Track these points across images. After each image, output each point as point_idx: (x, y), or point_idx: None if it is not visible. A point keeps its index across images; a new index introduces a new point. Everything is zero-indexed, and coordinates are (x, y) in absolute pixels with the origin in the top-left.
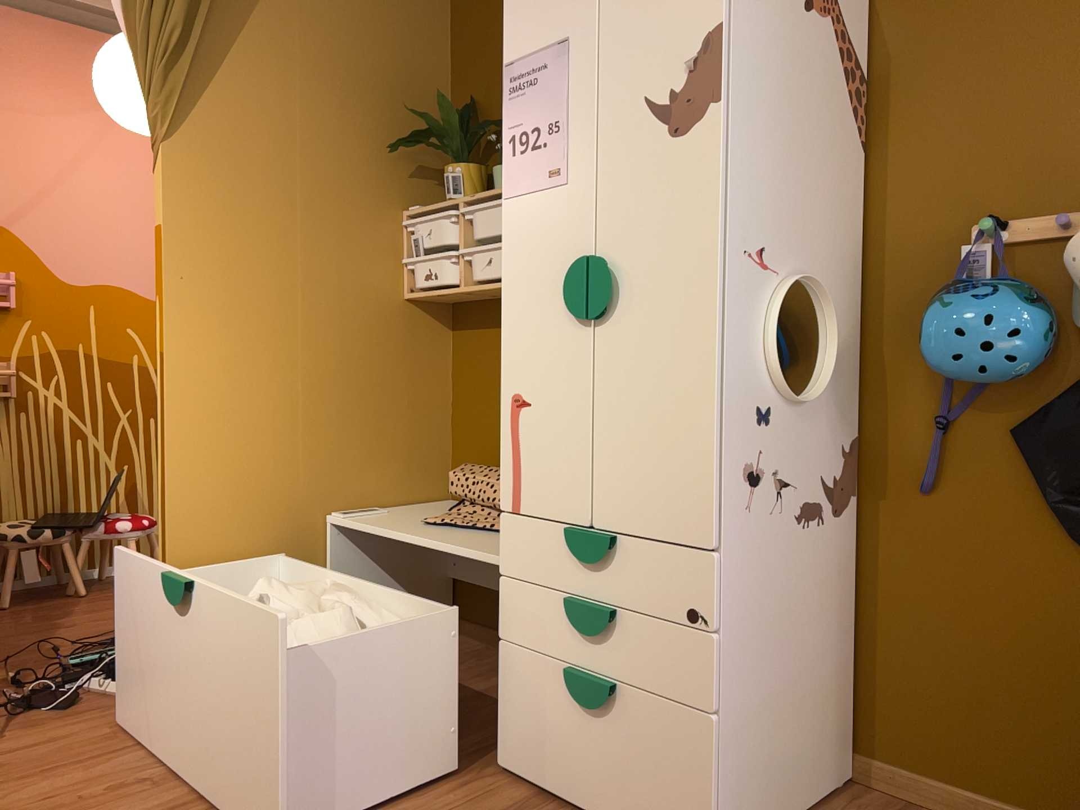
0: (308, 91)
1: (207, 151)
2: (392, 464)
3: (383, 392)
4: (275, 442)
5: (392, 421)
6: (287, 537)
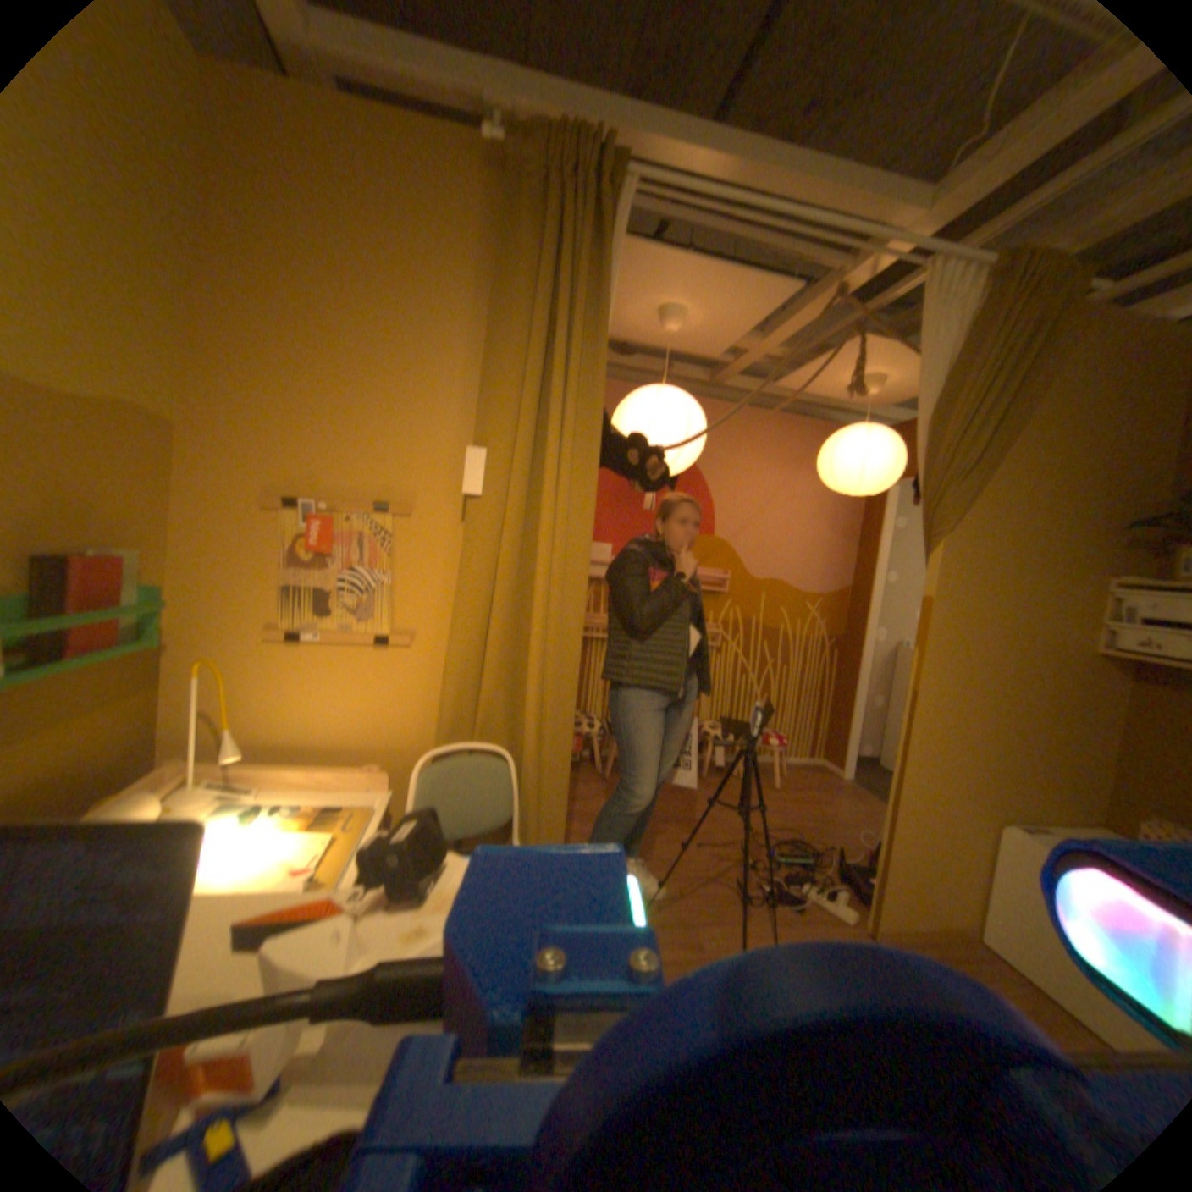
0: (1053, 482)
1: (972, 537)
2: (1063, 790)
3: (1066, 730)
4: (980, 763)
5: (1069, 755)
6: (975, 837)
